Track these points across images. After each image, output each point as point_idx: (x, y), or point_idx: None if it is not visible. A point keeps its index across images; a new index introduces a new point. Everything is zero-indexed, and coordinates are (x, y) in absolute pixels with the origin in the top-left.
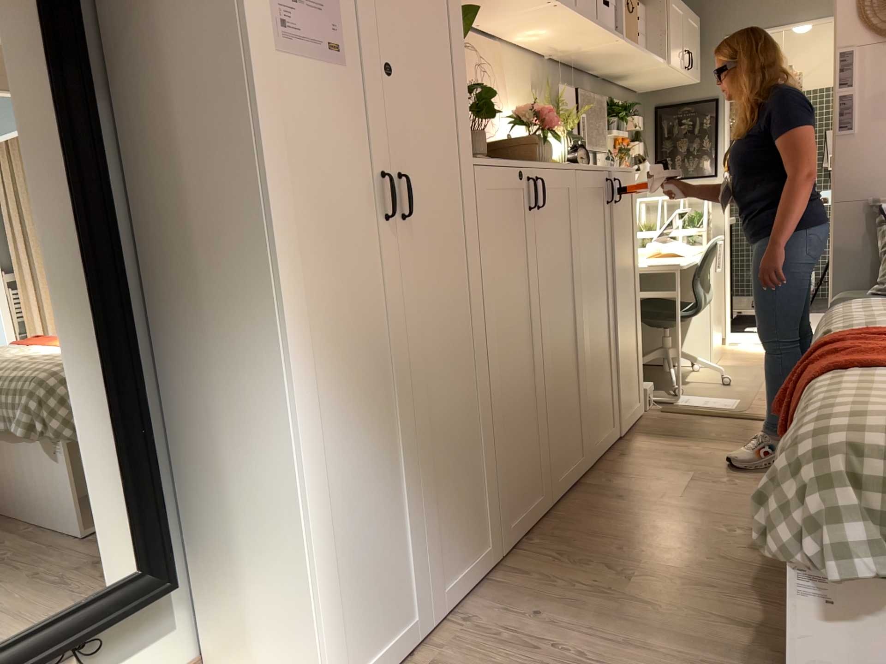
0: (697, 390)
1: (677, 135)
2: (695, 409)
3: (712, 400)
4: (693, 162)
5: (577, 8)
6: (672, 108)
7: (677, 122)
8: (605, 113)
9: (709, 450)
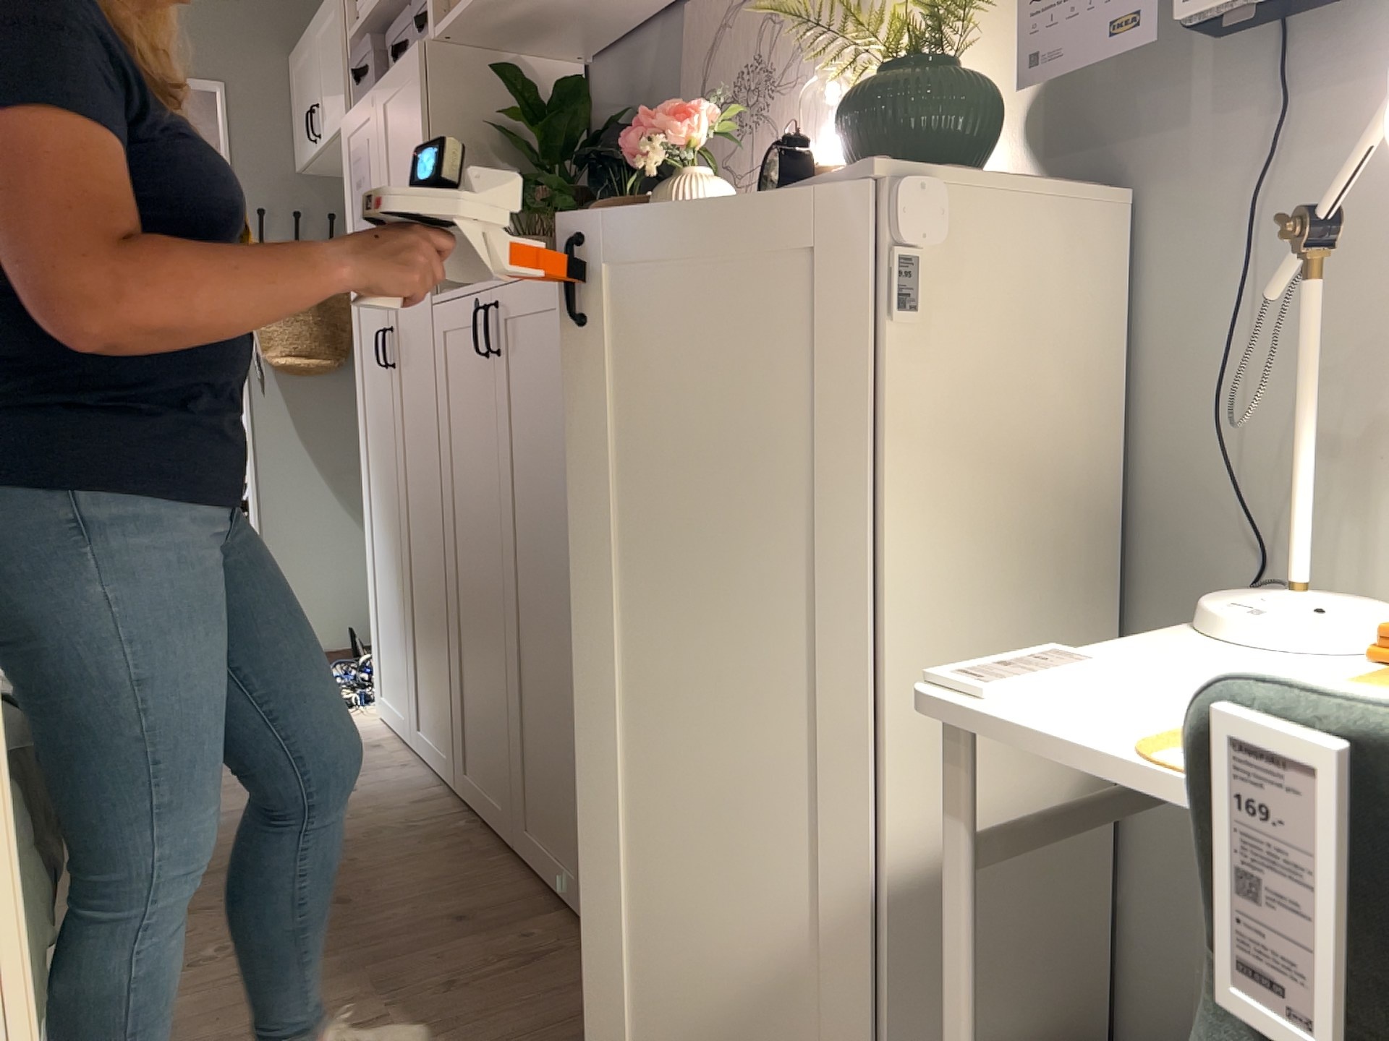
0: None
1: None
2: None
3: None
4: None
5: None
6: None
7: None
8: None
9: None
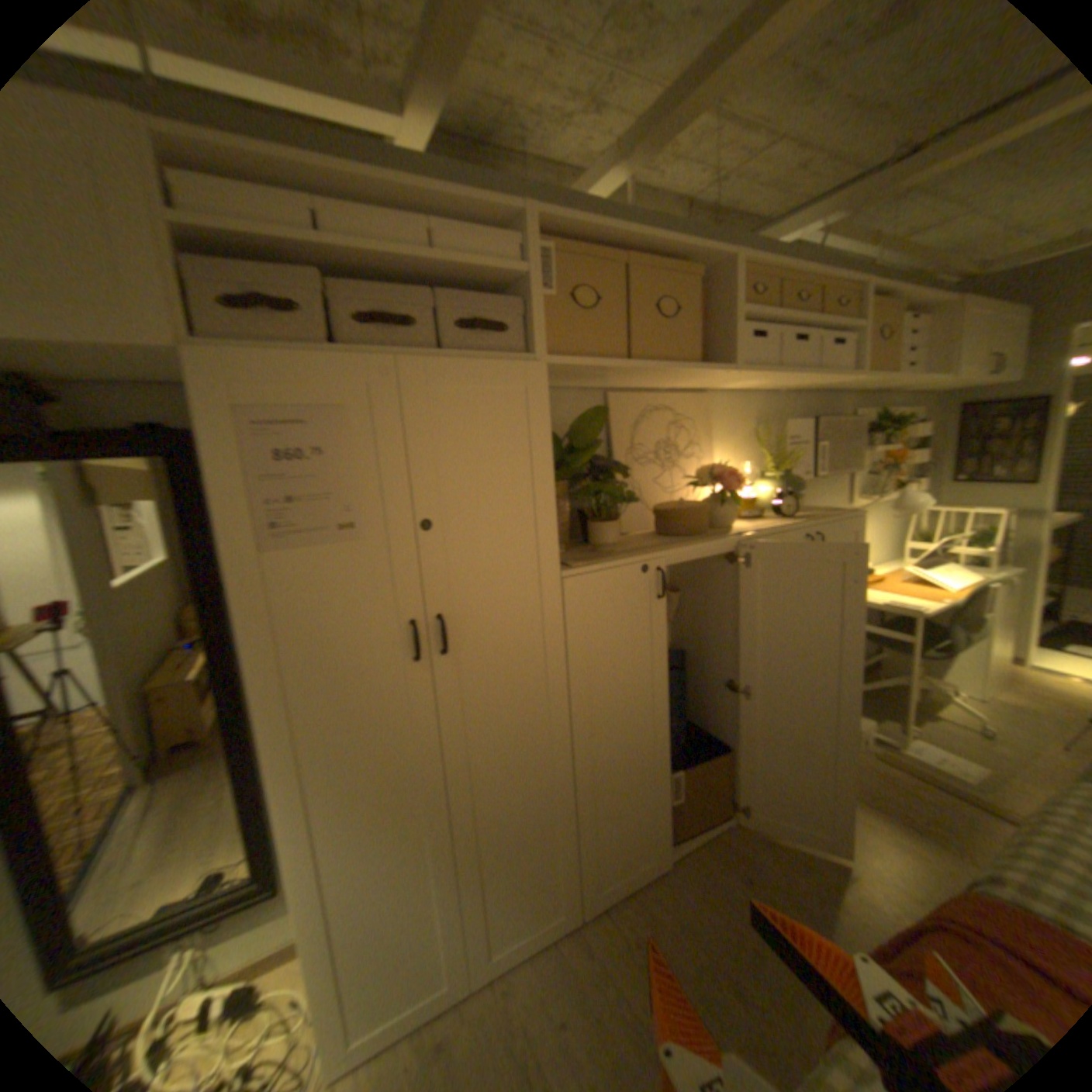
0: (941, 738)
1: (987, 436)
2: (919, 770)
3: (951, 760)
4: (1005, 467)
5: (780, 365)
6: (984, 406)
7: (989, 421)
8: (869, 429)
9: (898, 846)
